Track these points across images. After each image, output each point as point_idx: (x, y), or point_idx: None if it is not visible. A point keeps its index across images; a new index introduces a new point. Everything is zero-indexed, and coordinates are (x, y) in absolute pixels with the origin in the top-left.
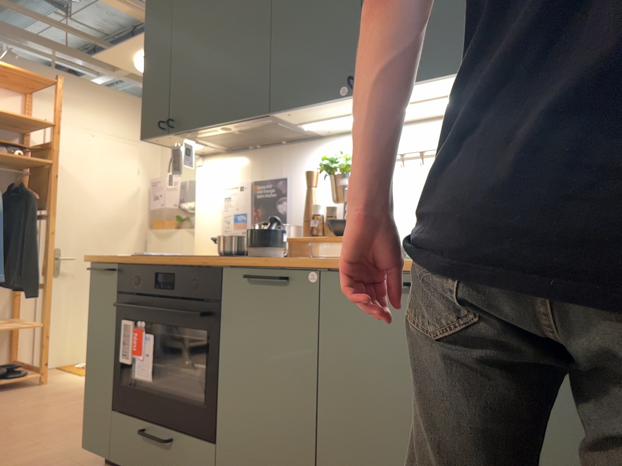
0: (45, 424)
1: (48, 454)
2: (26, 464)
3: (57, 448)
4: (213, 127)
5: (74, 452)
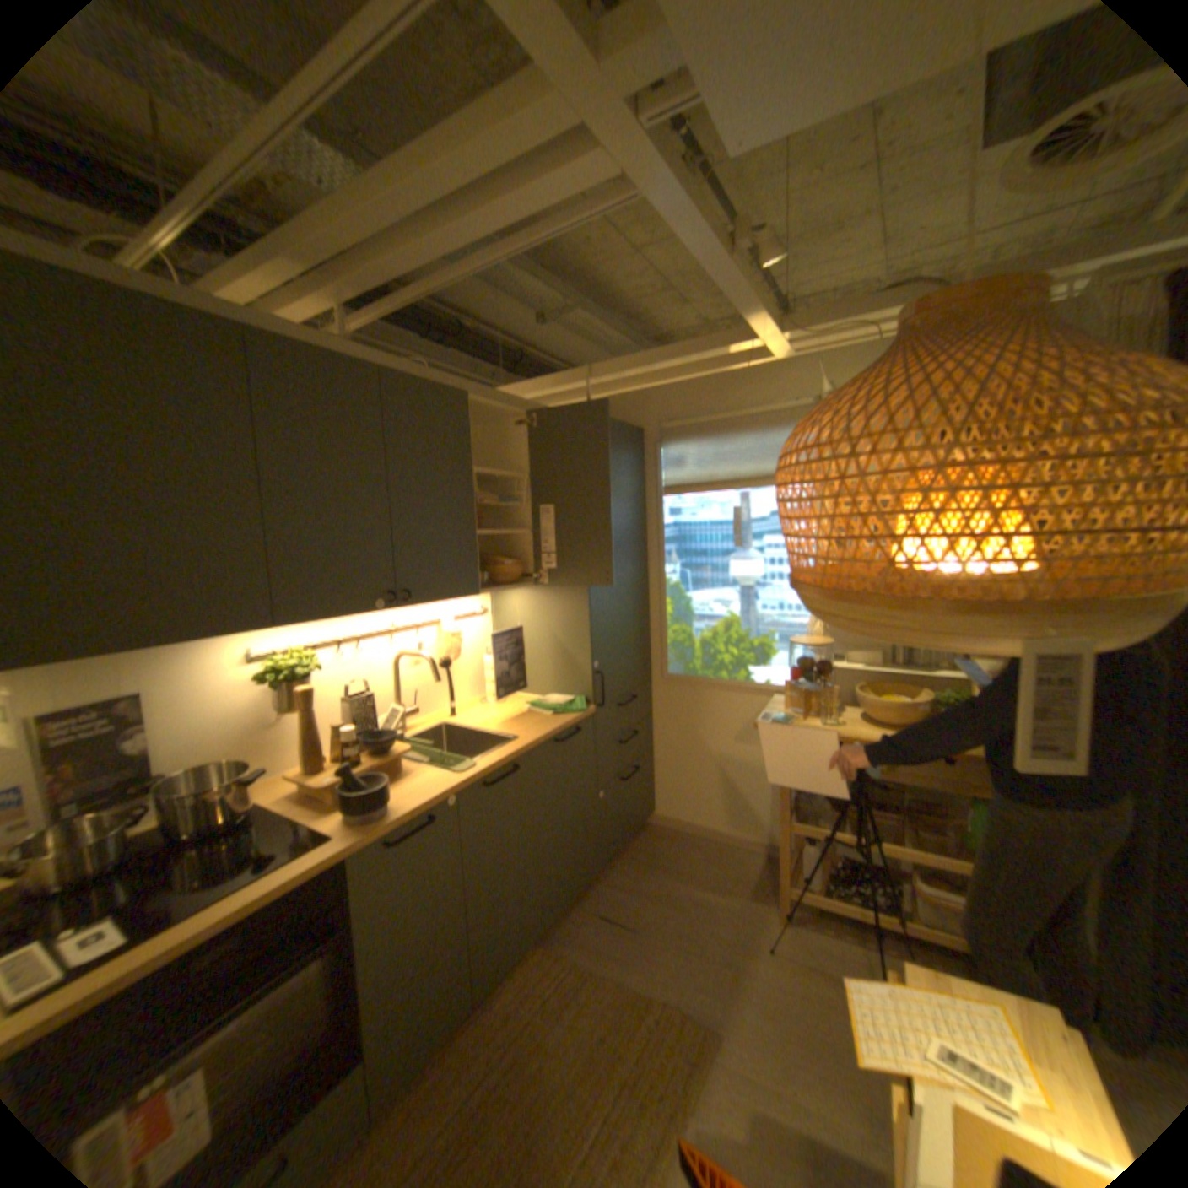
0: None
1: None
2: None
3: None
4: (111, 653)
5: None
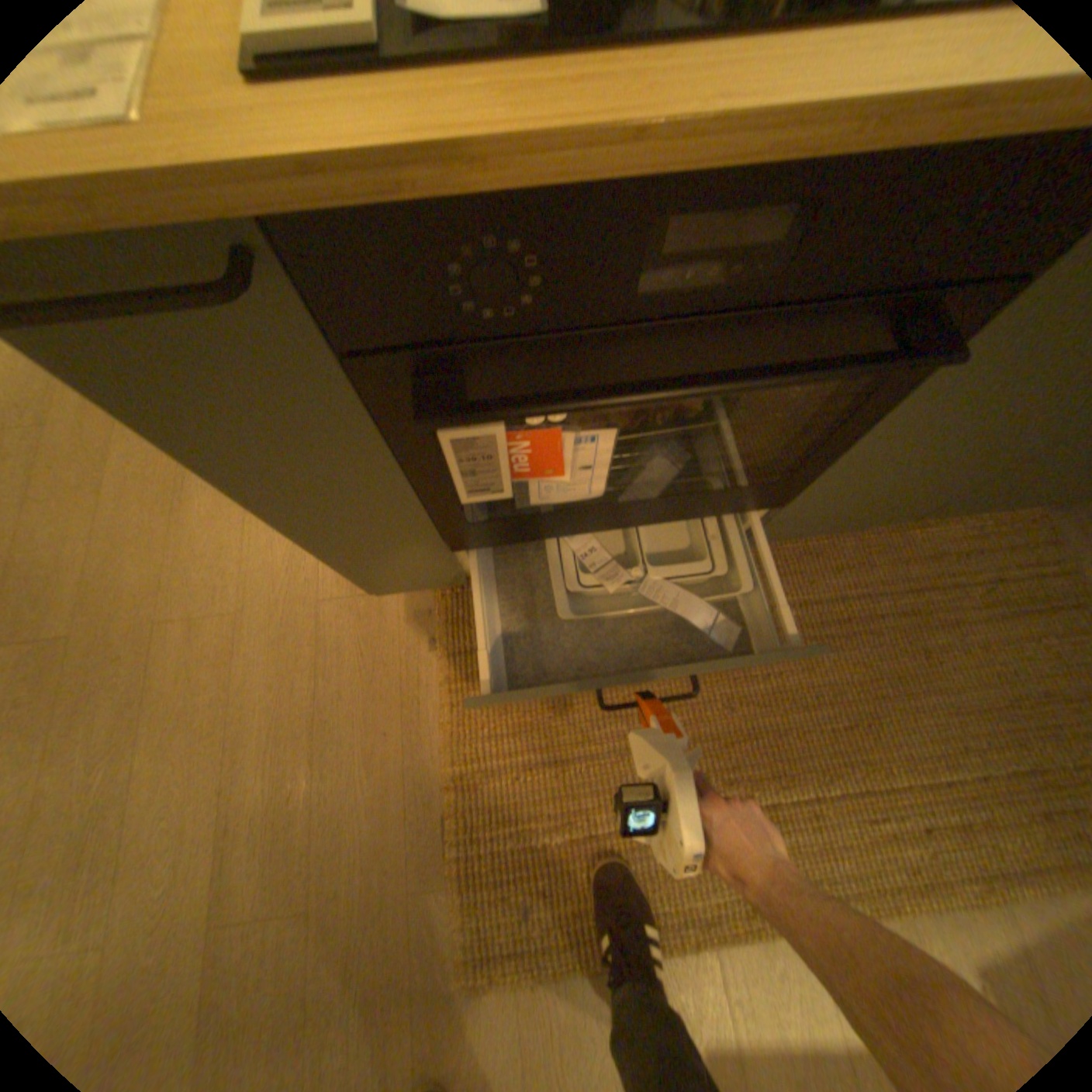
0: (86, 564)
1: (257, 618)
2: (266, 663)
3: (242, 595)
4: None
5: (289, 578)
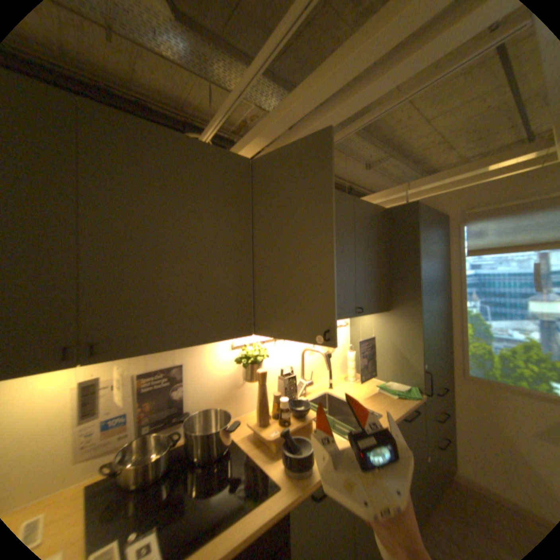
0: None
1: None
2: None
3: None
4: (171, 348)
5: None
